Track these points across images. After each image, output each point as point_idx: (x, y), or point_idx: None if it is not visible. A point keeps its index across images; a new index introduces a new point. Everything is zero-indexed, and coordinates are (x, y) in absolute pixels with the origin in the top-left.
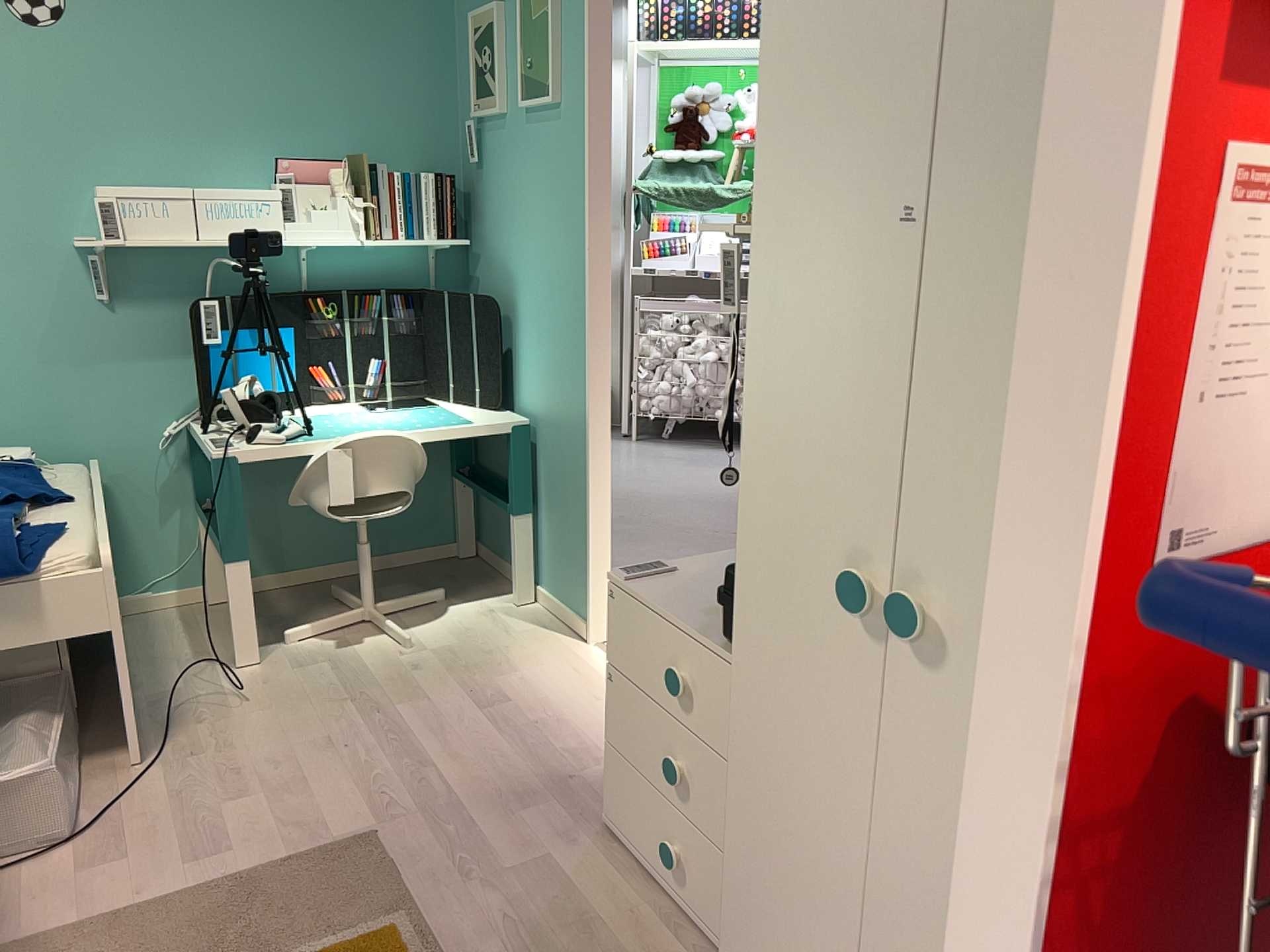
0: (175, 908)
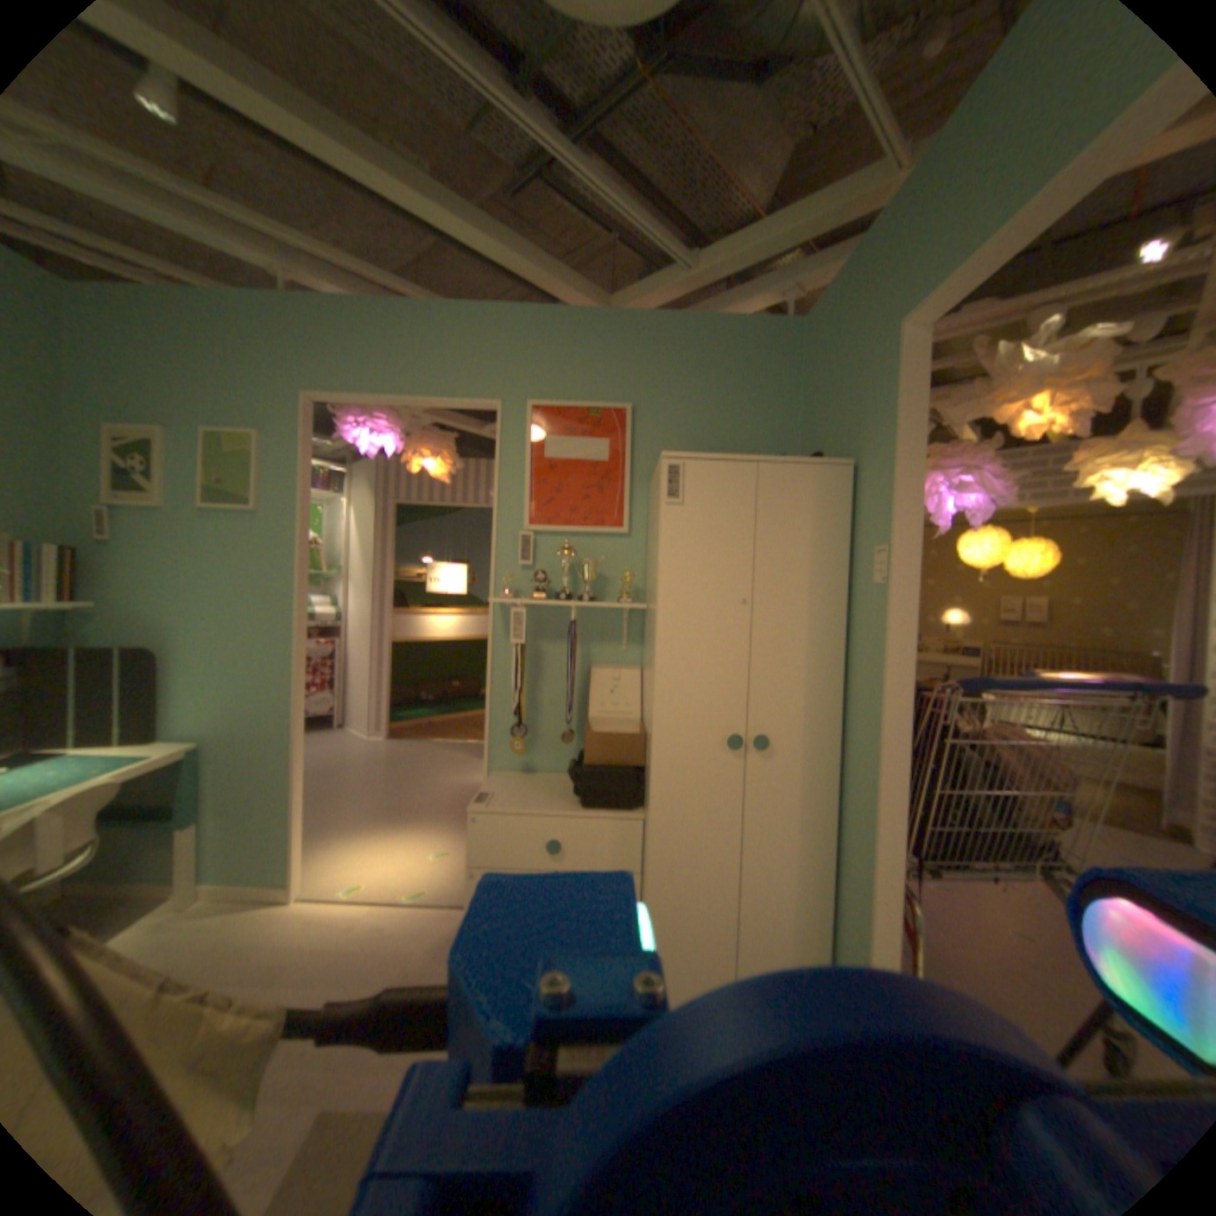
0: None
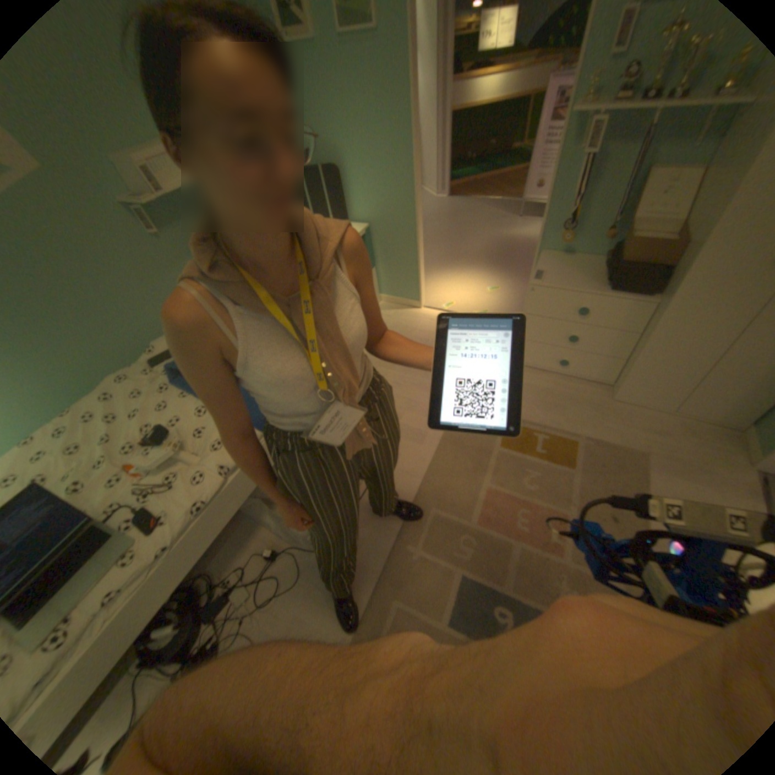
0: (443, 455)
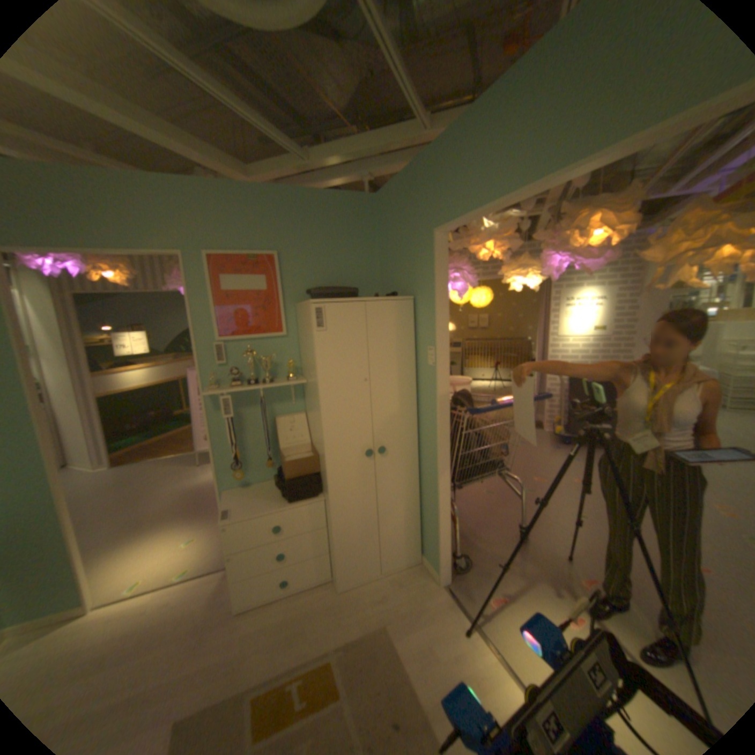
0: None
